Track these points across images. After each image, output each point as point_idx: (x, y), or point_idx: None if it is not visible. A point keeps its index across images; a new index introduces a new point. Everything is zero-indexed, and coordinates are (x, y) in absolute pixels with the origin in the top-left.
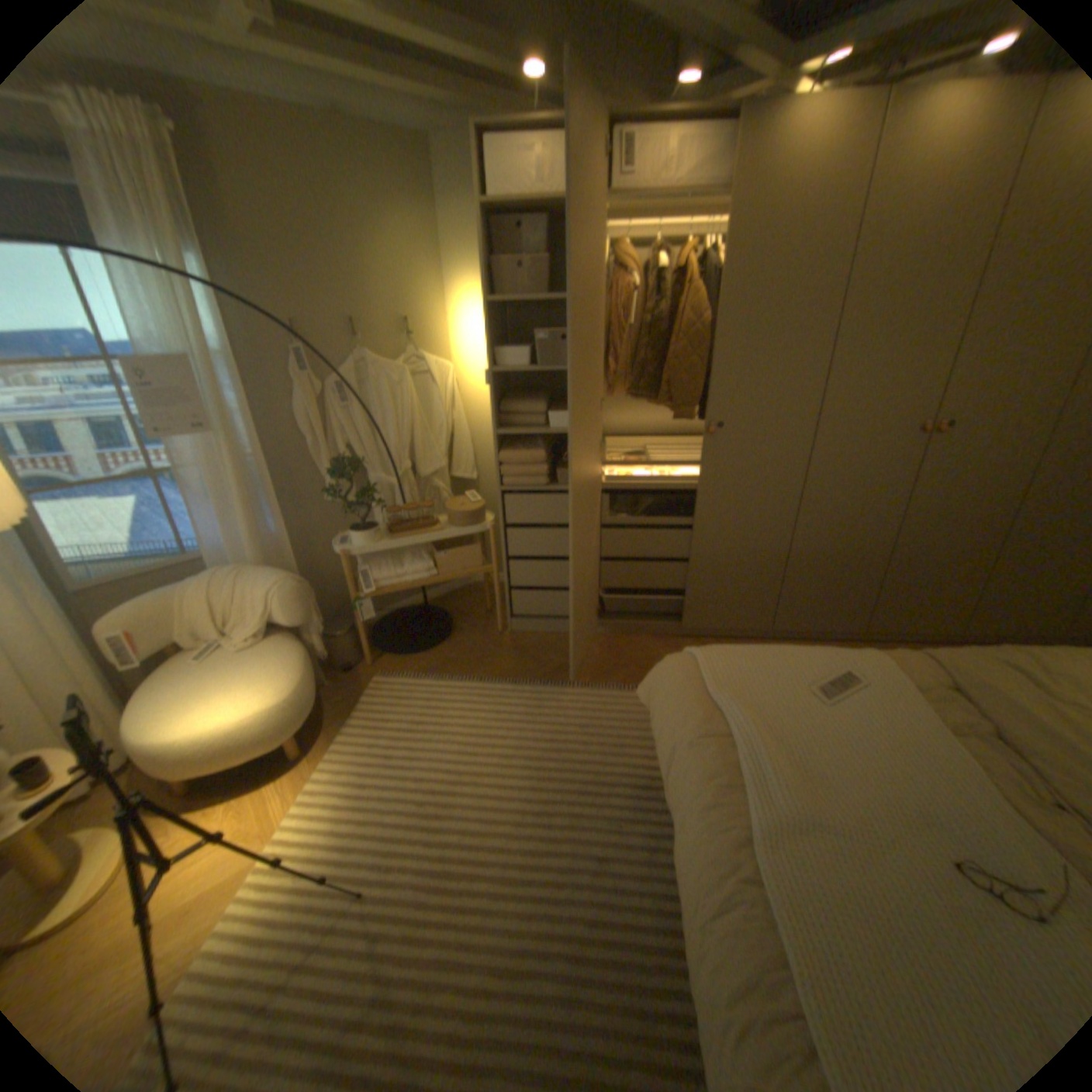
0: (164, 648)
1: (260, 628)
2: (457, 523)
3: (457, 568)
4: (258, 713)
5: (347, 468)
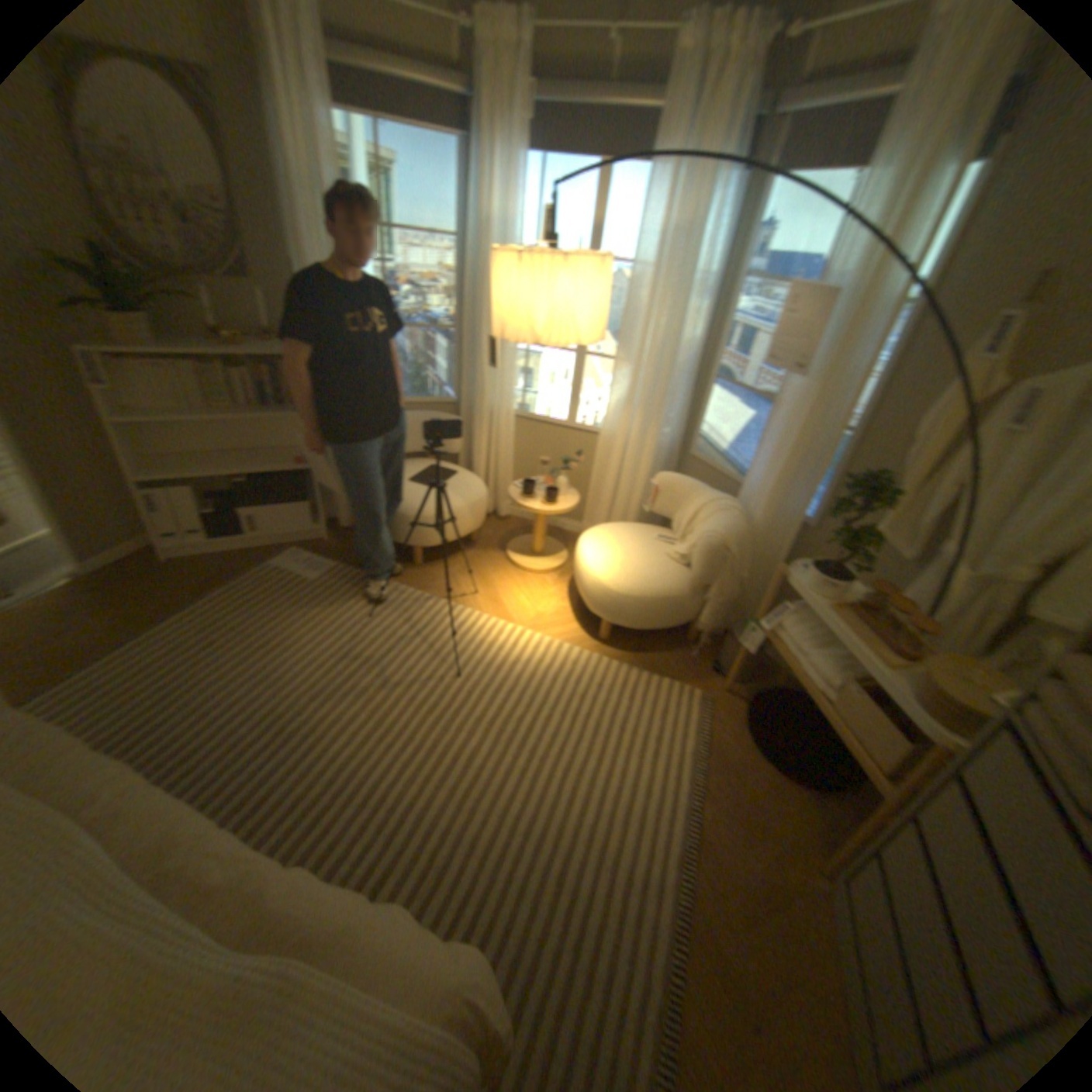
0: (668, 519)
1: (685, 555)
2: (922, 685)
3: (858, 730)
4: (595, 577)
5: (888, 494)
